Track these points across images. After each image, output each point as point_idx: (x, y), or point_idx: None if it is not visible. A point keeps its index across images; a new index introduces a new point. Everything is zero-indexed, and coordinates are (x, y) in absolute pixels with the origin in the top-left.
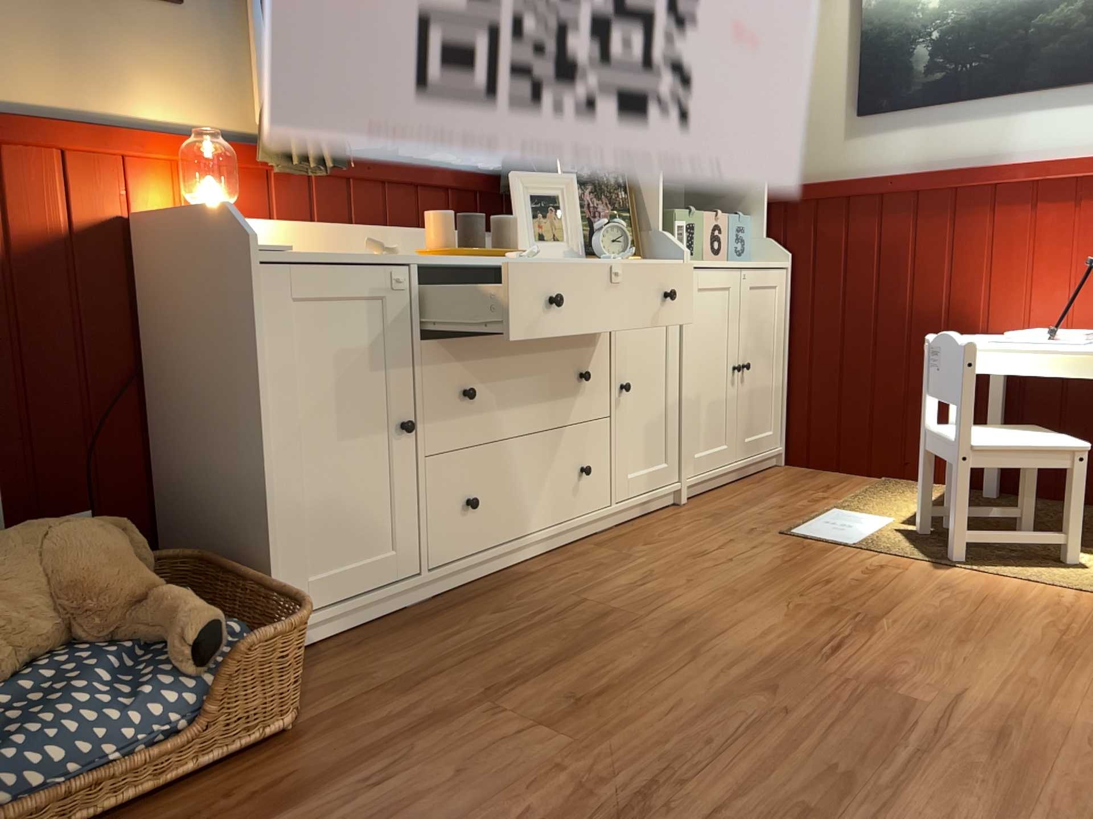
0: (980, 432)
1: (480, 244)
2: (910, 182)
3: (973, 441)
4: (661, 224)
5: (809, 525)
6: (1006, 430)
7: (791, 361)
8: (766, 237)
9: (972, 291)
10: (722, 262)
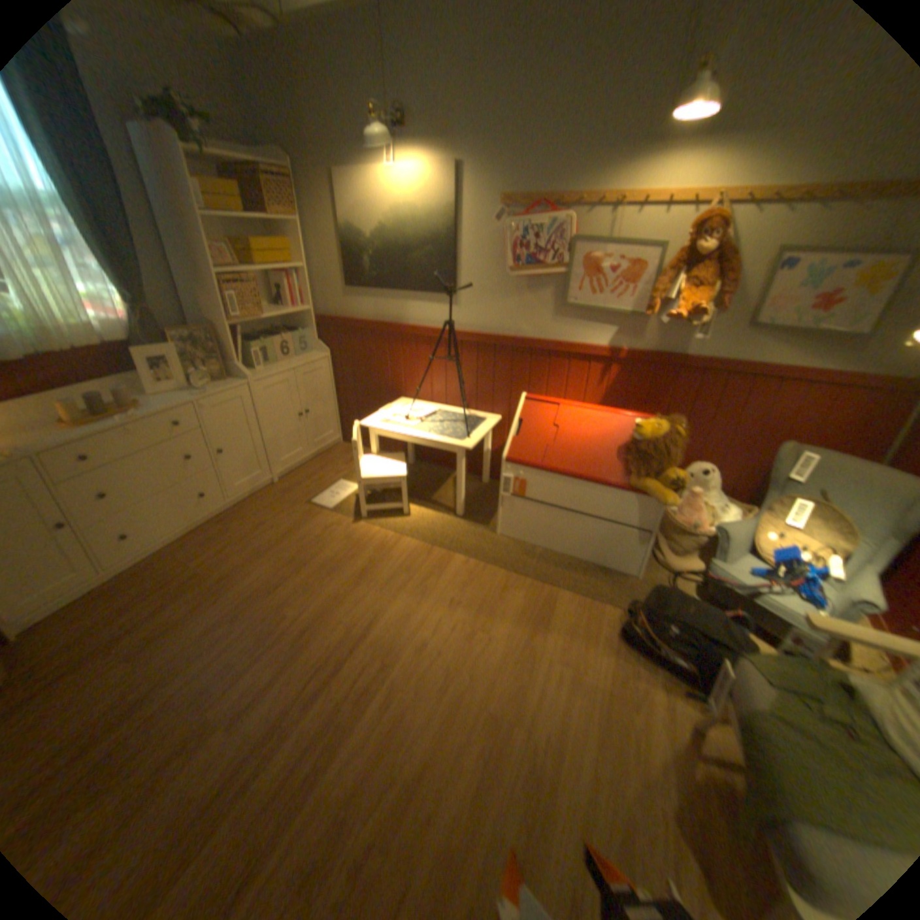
0: (376, 463)
1: (101, 409)
2: (369, 326)
3: (364, 474)
4: (237, 358)
5: (321, 495)
6: (387, 461)
7: (337, 399)
8: (316, 340)
9: (399, 379)
10: (285, 365)
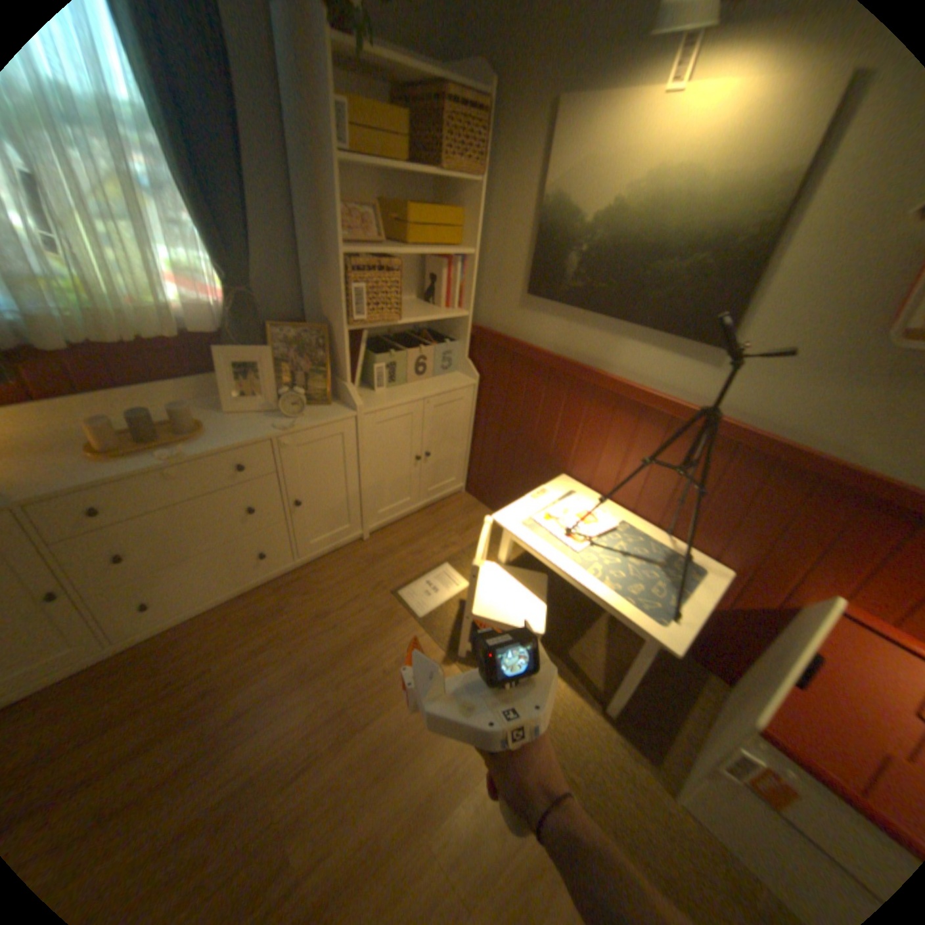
0: (500, 584)
1: (146, 435)
2: (547, 361)
3: (478, 607)
4: (351, 376)
5: (414, 584)
6: (518, 585)
7: (472, 440)
8: (466, 359)
9: (568, 448)
10: (415, 390)
